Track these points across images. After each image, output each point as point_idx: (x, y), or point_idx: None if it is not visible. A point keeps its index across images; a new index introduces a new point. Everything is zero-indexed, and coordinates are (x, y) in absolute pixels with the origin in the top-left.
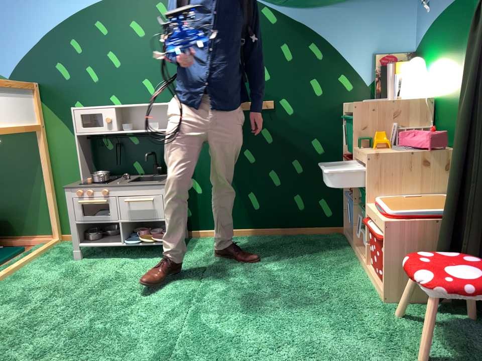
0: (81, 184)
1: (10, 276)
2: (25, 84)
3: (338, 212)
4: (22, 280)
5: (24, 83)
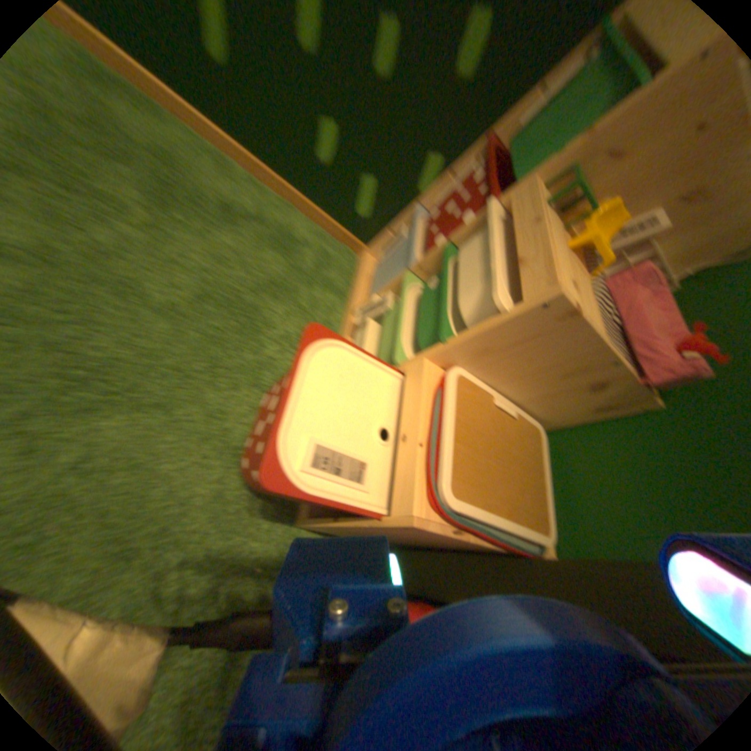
0: None
1: None
2: None
3: (380, 224)
4: None
5: None
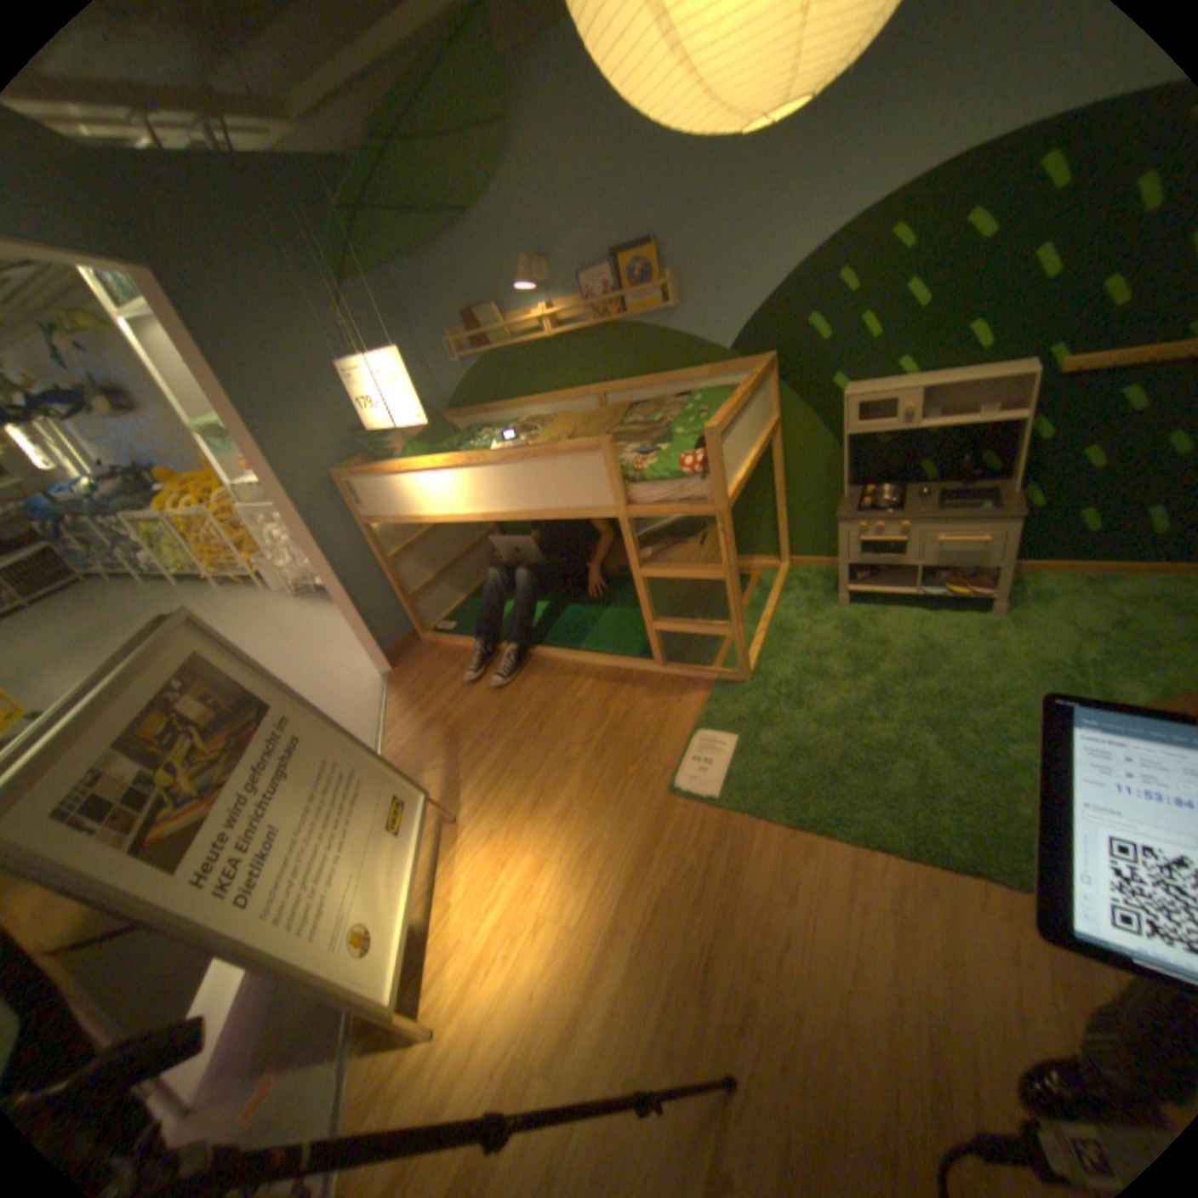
0: (859, 513)
1: (770, 627)
2: (758, 359)
3: None
4: (791, 635)
5: (753, 355)
